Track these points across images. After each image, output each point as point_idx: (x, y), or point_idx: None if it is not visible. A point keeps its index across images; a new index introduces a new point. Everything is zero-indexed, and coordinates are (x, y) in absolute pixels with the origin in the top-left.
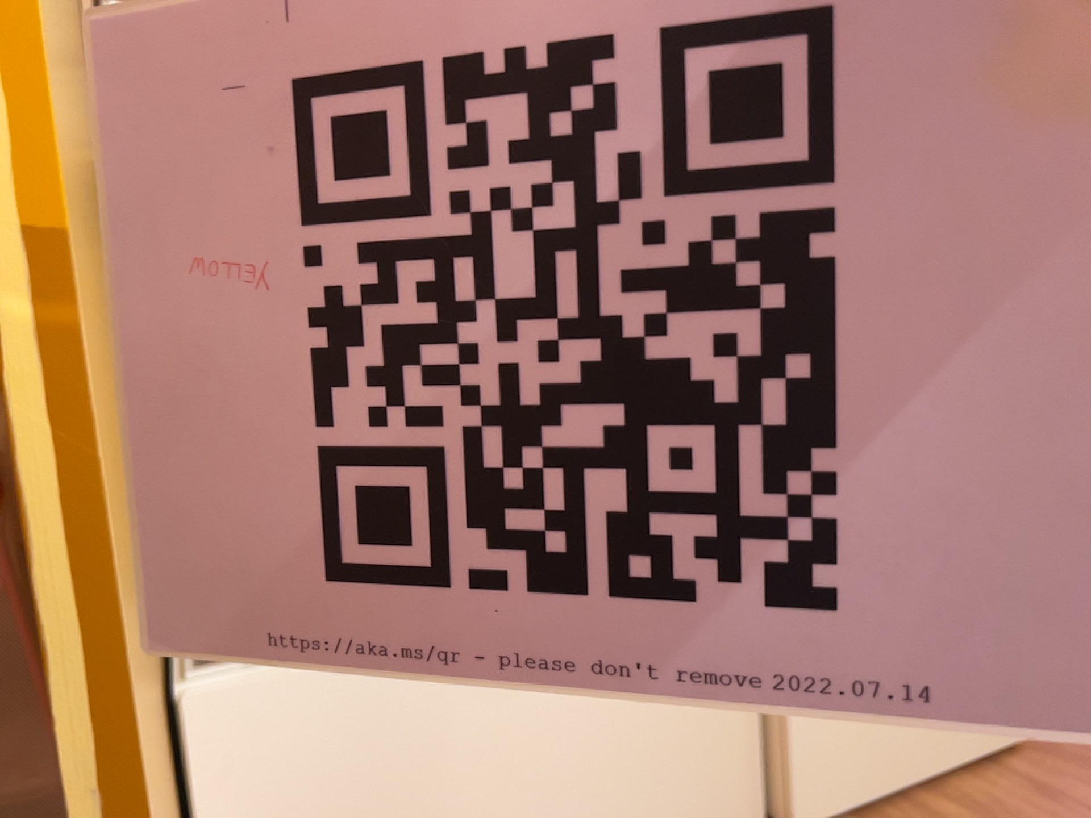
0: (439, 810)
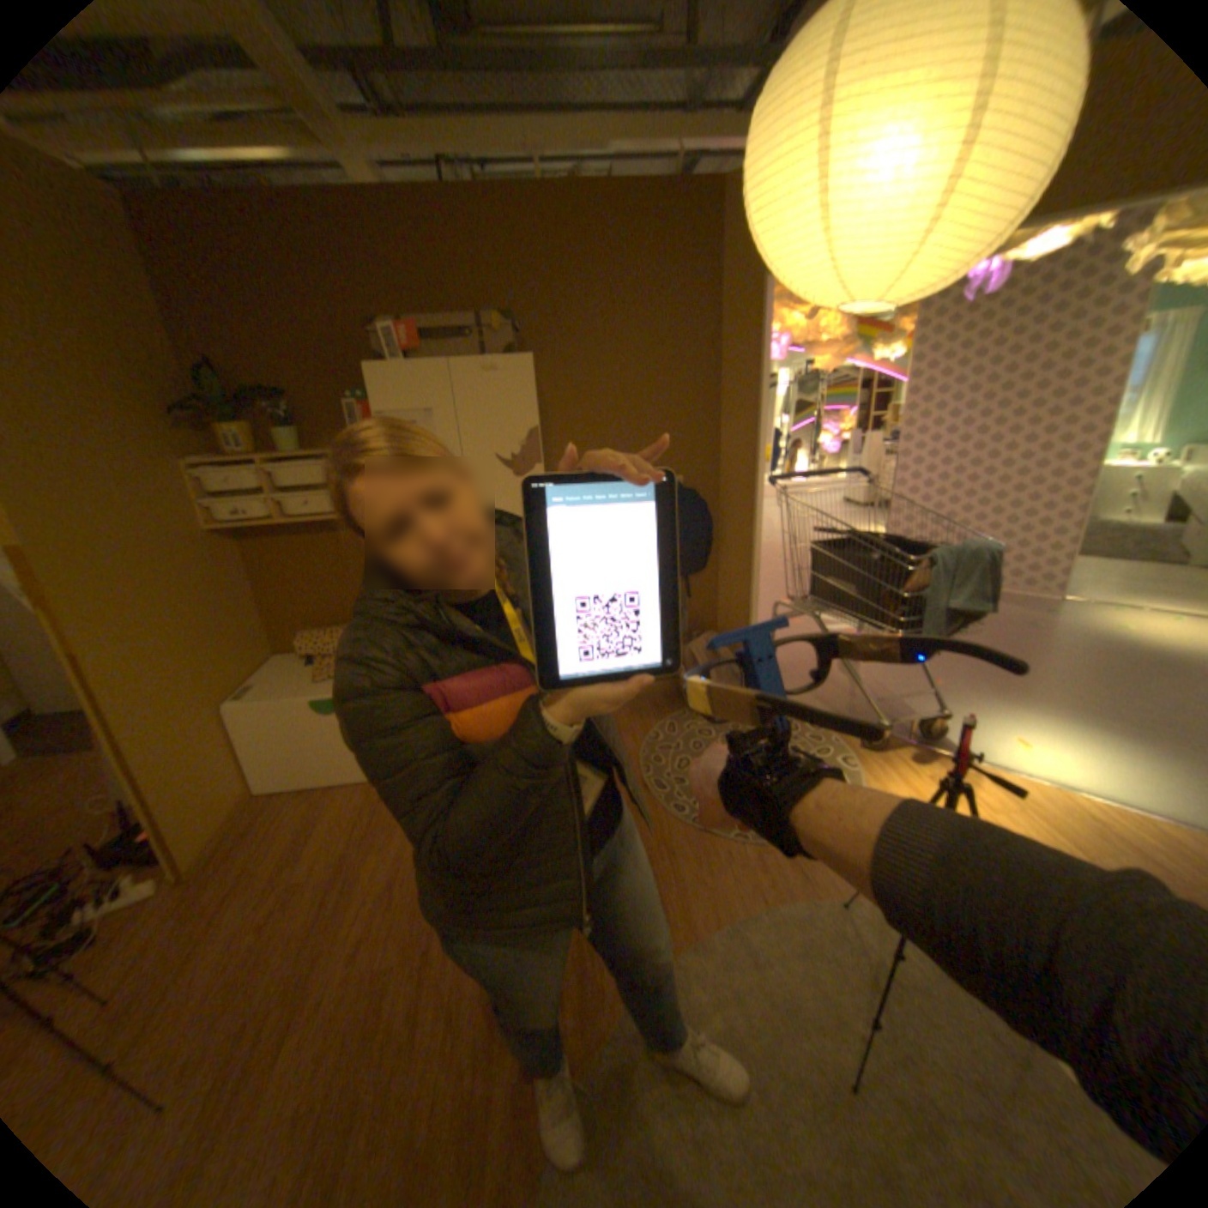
0: (308, 749)
